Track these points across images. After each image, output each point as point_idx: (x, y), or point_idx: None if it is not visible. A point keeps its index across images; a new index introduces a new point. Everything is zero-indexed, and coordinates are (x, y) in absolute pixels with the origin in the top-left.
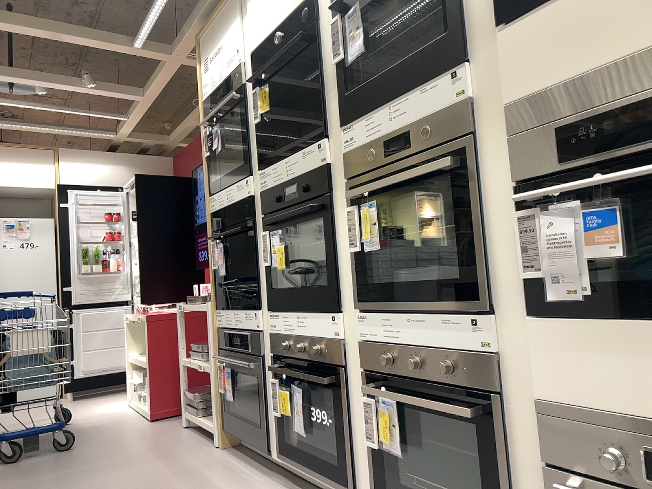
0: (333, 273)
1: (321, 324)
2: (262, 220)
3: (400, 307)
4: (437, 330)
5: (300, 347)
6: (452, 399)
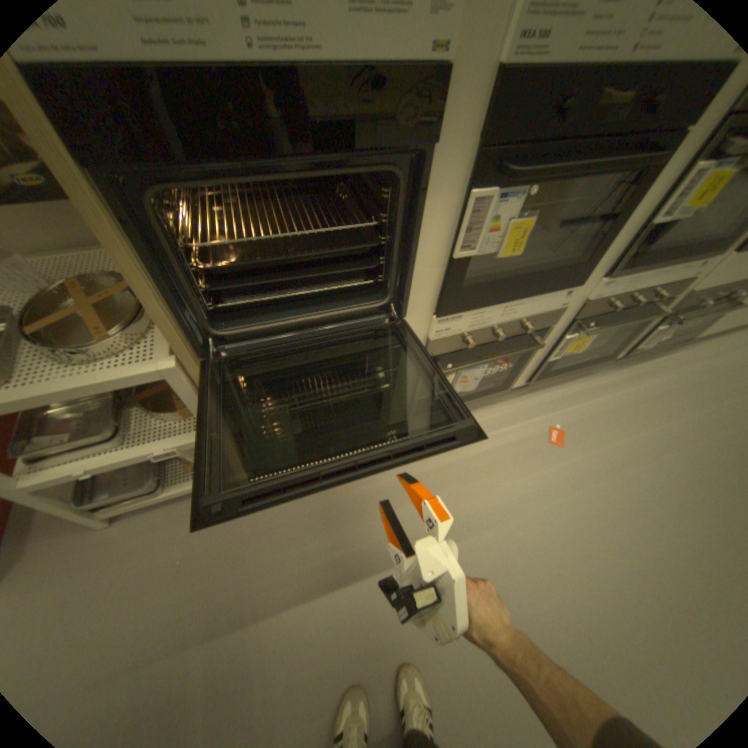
0: (606, 246)
1: (546, 301)
2: (481, 156)
3: (659, 265)
4: (672, 274)
5: (502, 332)
6: (642, 309)
